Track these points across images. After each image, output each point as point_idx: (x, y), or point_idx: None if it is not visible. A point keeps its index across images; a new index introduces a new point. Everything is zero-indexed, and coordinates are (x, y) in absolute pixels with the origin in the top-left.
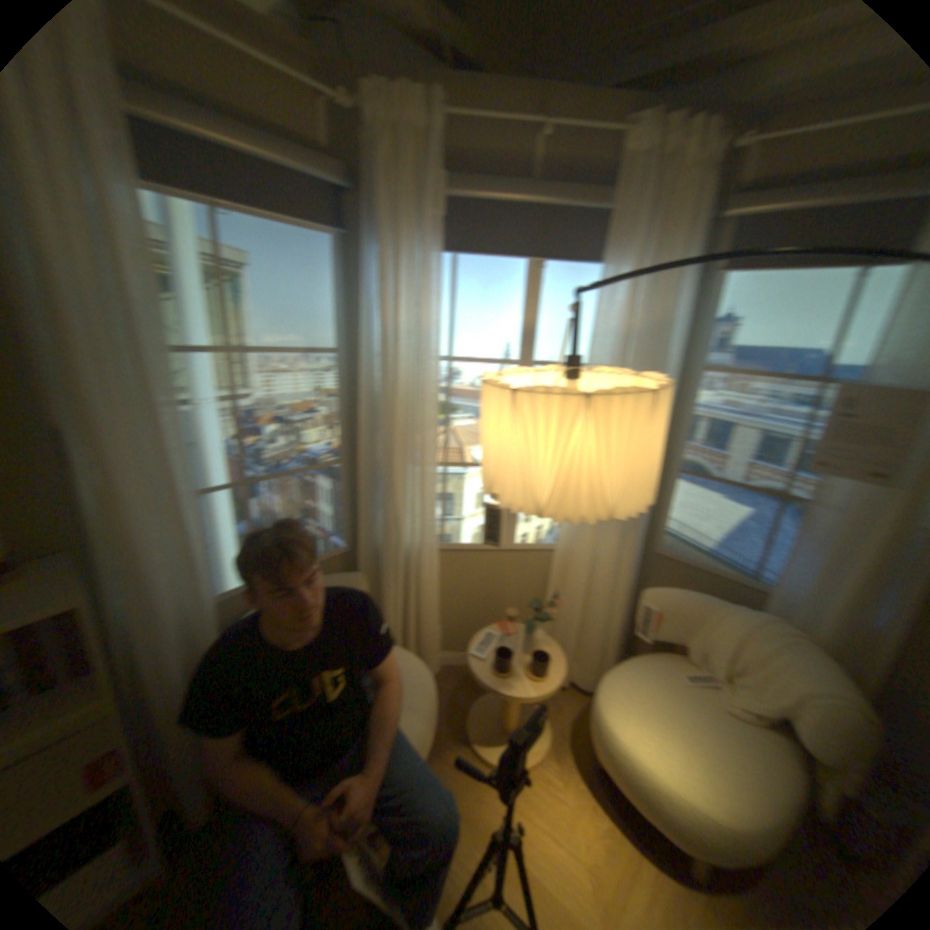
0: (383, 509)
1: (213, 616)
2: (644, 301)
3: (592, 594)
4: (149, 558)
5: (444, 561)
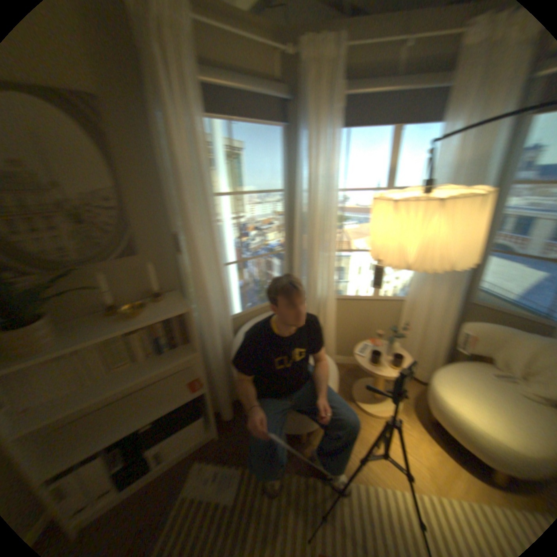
0: (305, 276)
1: (231, 324)
2: (470, 142)
3: (428, 326)
4: (210, 293)
5: (337, 306)
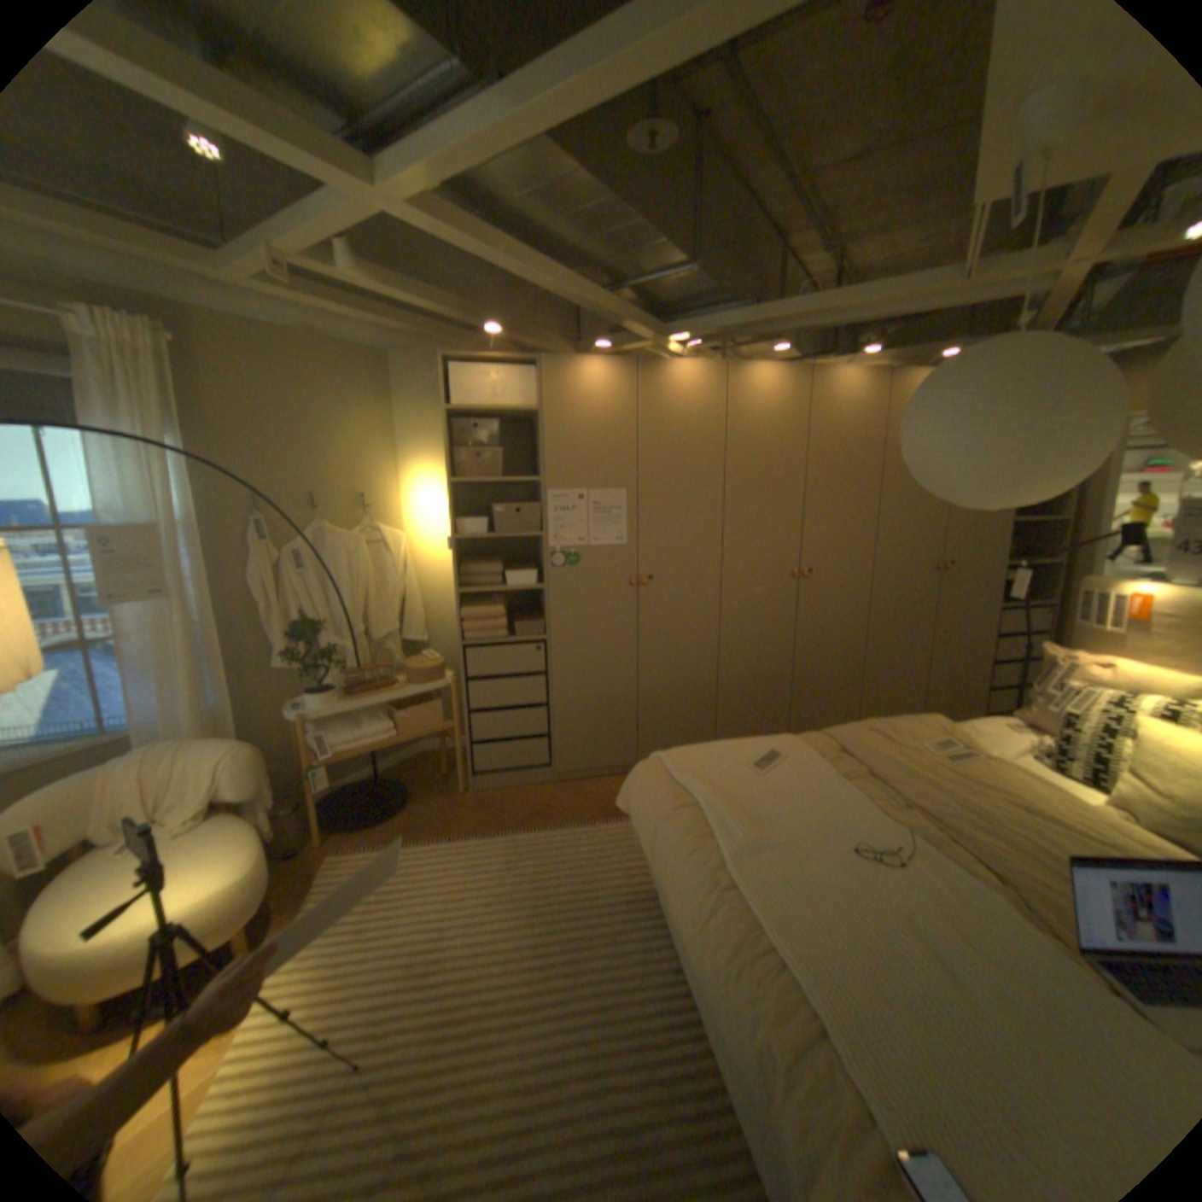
0: None
1: None
2: None
3: None
4: None
5: None
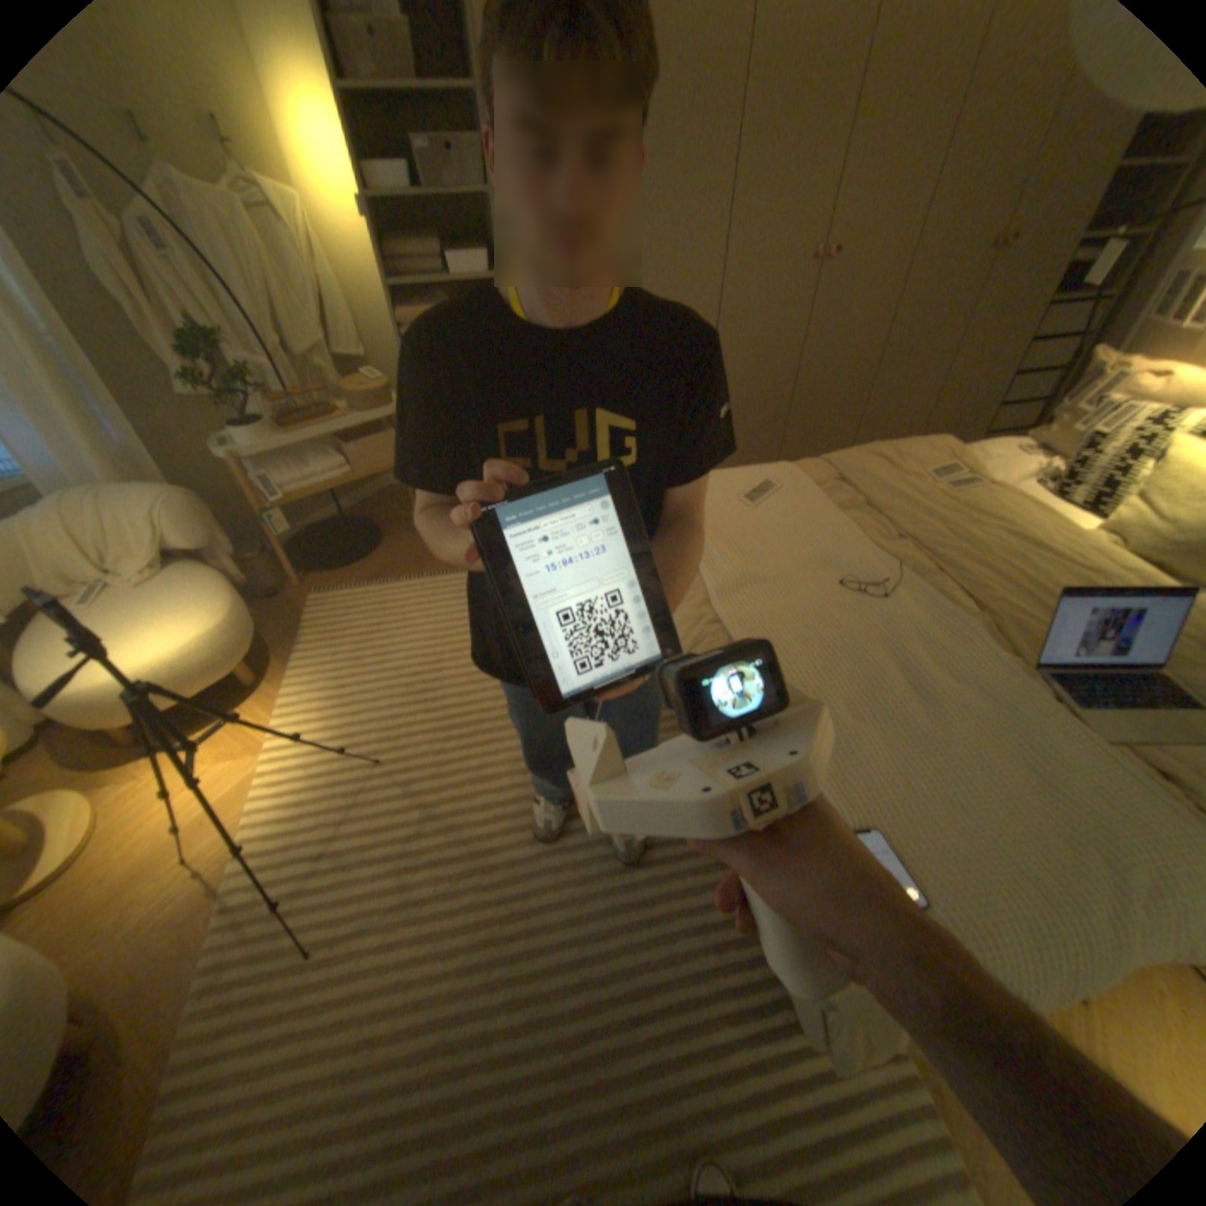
0: None
1: None
2: None
3: None
4: None
5: None
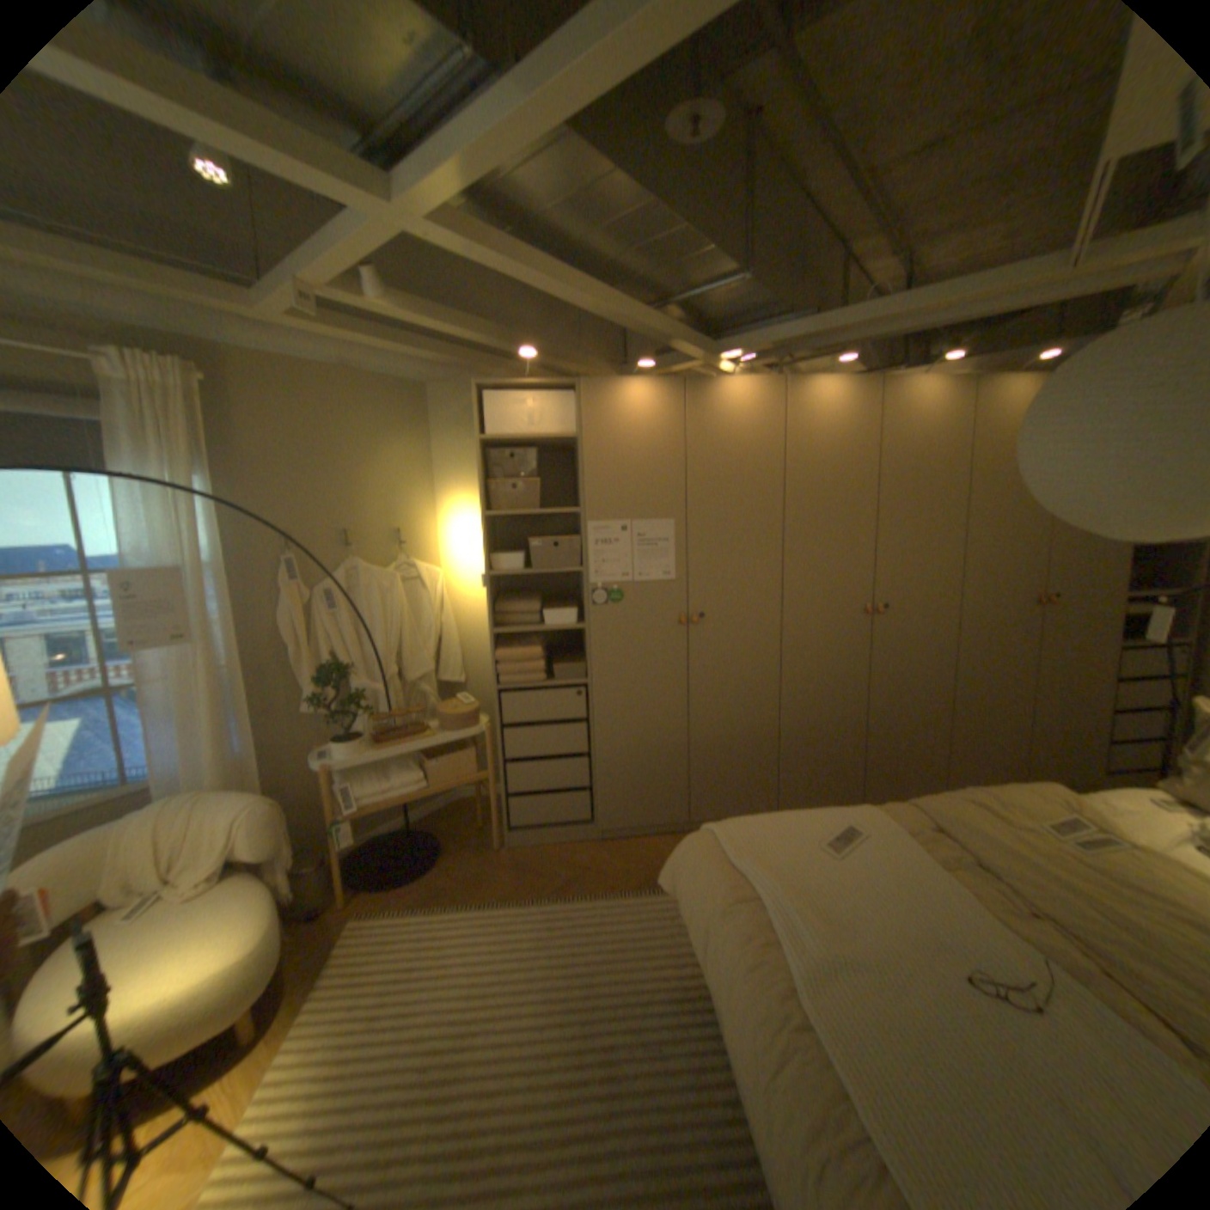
0: None
1: None
2: None
3: None
4: None
5: None
